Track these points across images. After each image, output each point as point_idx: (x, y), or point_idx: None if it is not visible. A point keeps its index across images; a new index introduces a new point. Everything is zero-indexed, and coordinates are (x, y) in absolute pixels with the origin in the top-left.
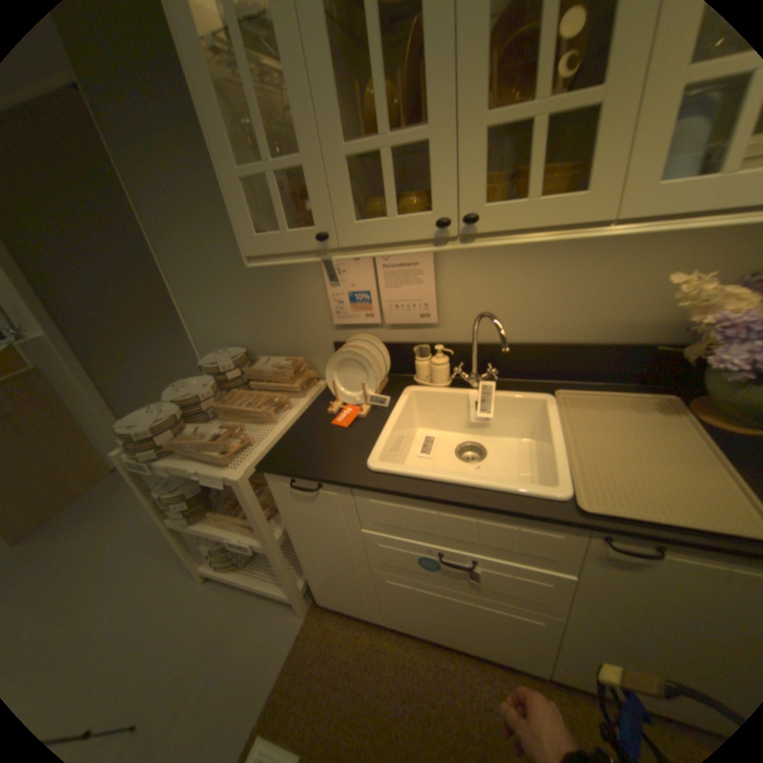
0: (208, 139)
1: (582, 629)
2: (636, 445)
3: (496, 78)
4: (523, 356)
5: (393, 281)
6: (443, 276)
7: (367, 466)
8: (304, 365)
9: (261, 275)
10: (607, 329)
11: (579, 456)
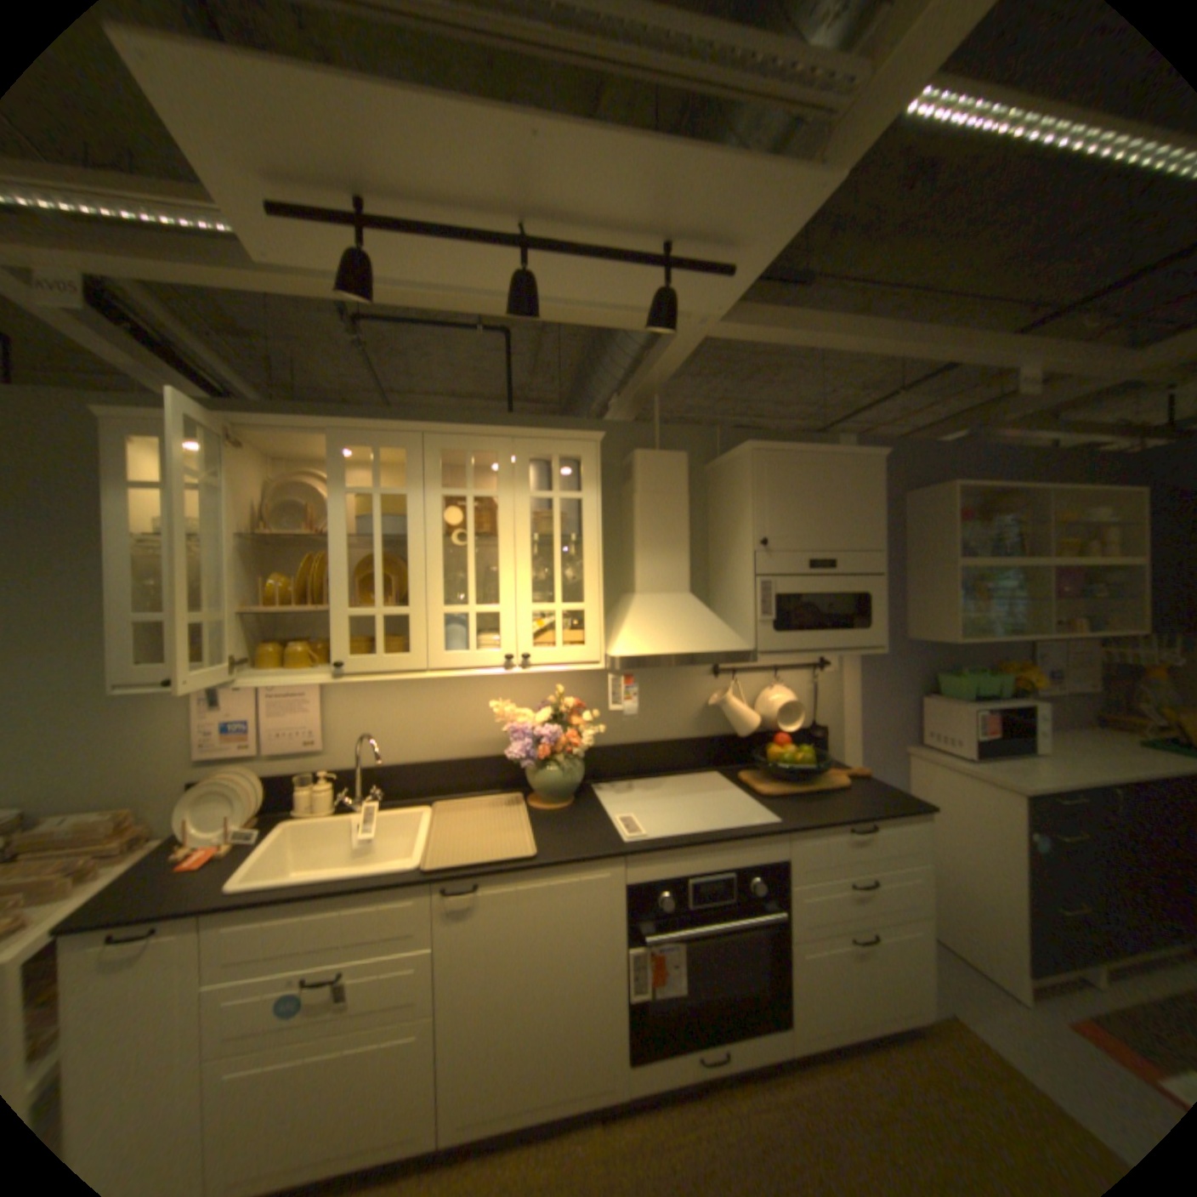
0: (112, 593)
1: (447, 1022)
2: (480, 828)
3: (360, 589)
4: (408, 776)
5: (278, 710)
6: (331, 706)
7: (225, 891)
8: (132, 819)
9: (95, 706)
10: (470, 745)
11: (436, 842)
